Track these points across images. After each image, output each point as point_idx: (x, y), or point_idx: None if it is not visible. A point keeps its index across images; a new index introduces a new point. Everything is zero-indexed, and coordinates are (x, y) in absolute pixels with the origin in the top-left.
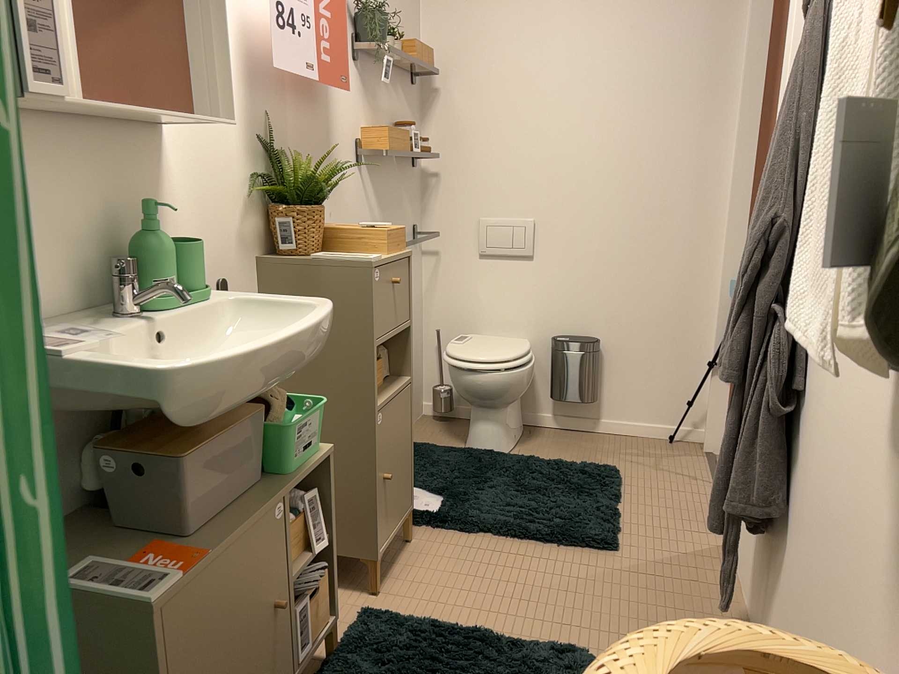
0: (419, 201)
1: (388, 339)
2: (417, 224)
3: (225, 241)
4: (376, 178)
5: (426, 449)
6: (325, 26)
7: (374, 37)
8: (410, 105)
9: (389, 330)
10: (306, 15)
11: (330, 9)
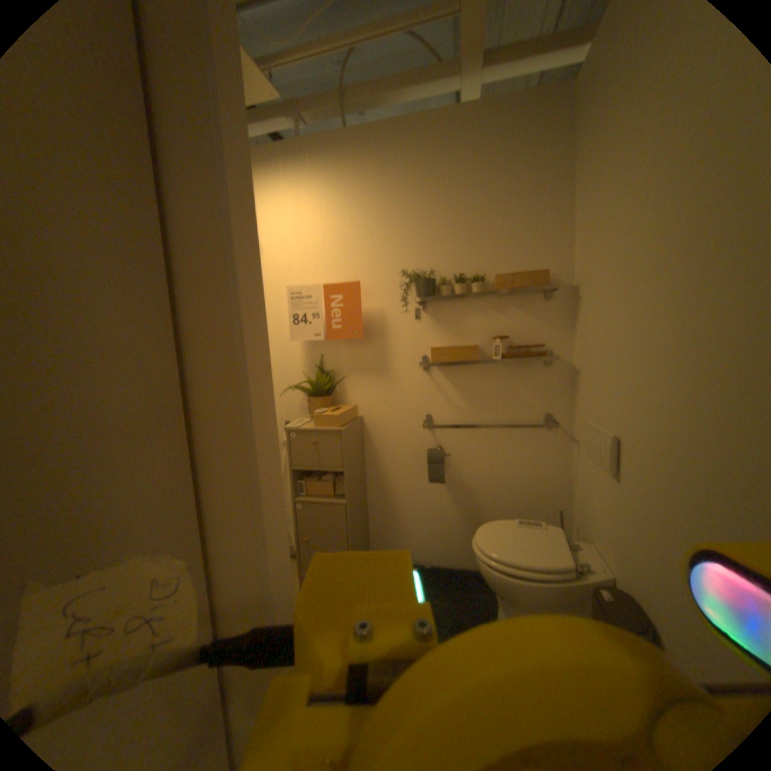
0: (565, 392)
1: (311, 470)
2: (558, 411)
3: (290, 406)
4: (458, 376)
5: (479, 586)
6: (336, 308)
7: (417, 291)
8: (540, 313)
9: (310, 465)
10: (315, 310)
11: (341, 298)
